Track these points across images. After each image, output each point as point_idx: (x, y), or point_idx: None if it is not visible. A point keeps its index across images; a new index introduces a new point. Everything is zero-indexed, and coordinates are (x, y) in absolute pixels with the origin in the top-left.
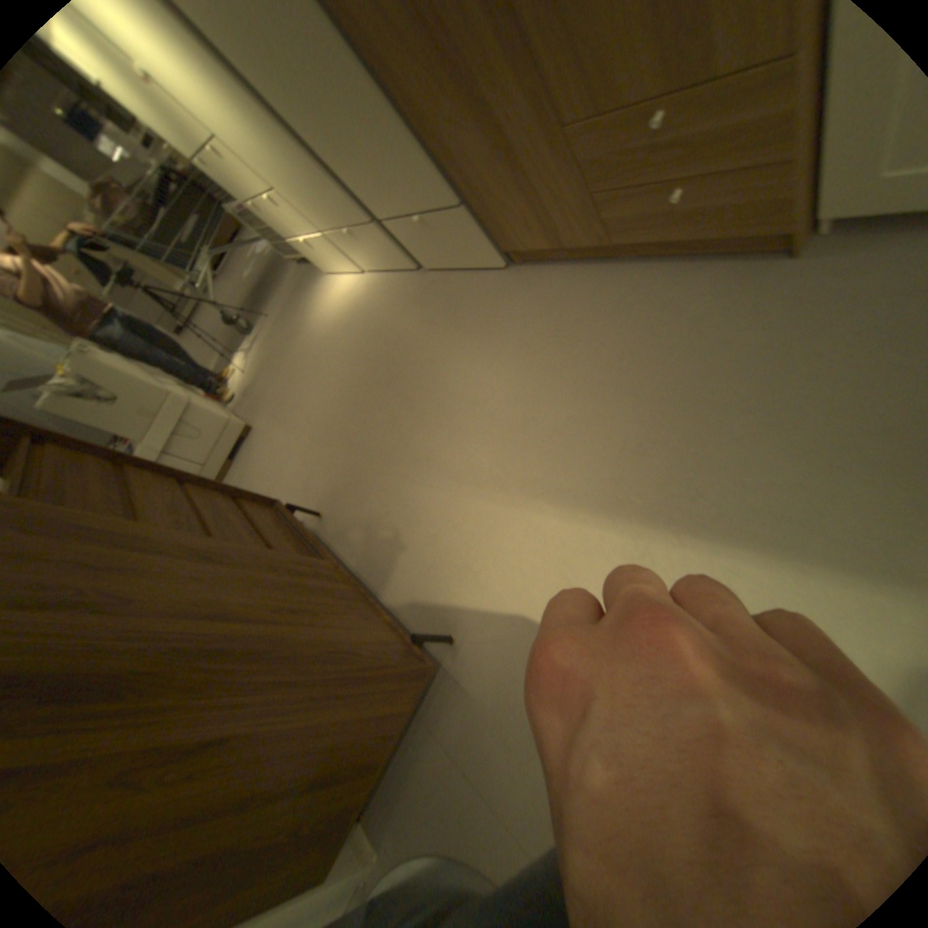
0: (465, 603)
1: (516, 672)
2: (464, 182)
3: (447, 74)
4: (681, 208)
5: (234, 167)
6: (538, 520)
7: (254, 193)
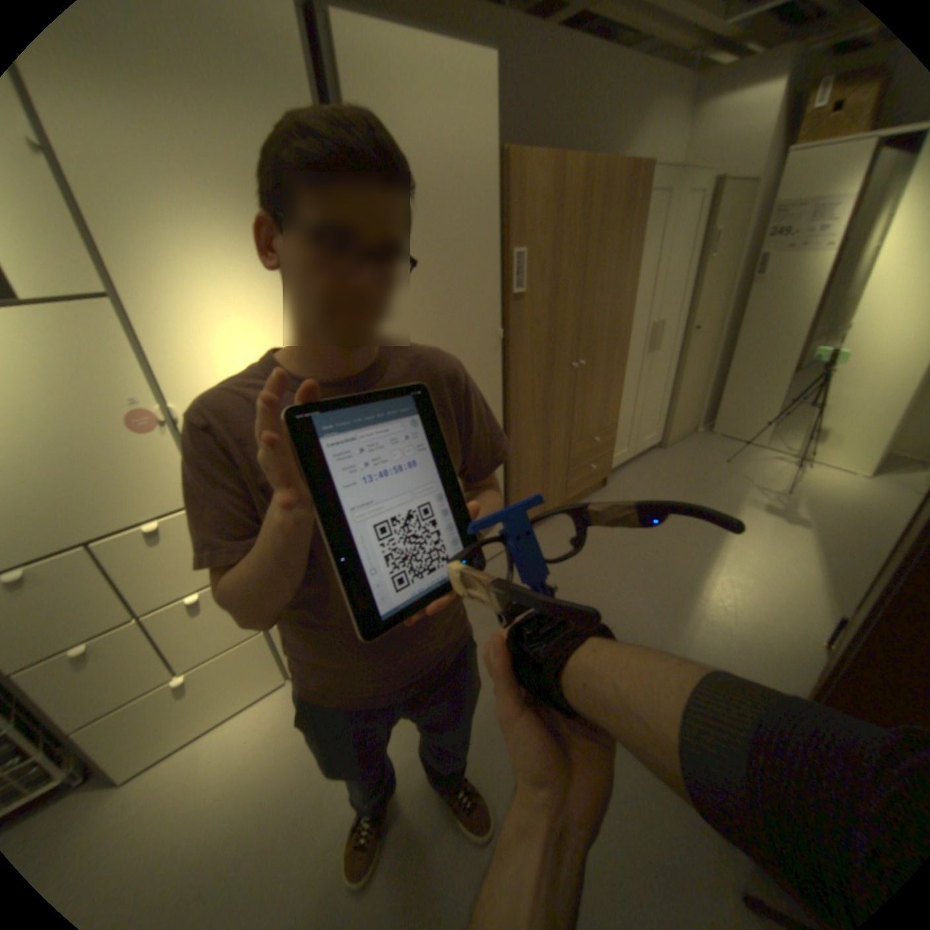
0: (794, 633)
1: (827, 612)
2: (509, 488)
3: (540, 427)
4: (589, 475)
5: (154, 562)
6: (722, 580)
7: (128, 615)
